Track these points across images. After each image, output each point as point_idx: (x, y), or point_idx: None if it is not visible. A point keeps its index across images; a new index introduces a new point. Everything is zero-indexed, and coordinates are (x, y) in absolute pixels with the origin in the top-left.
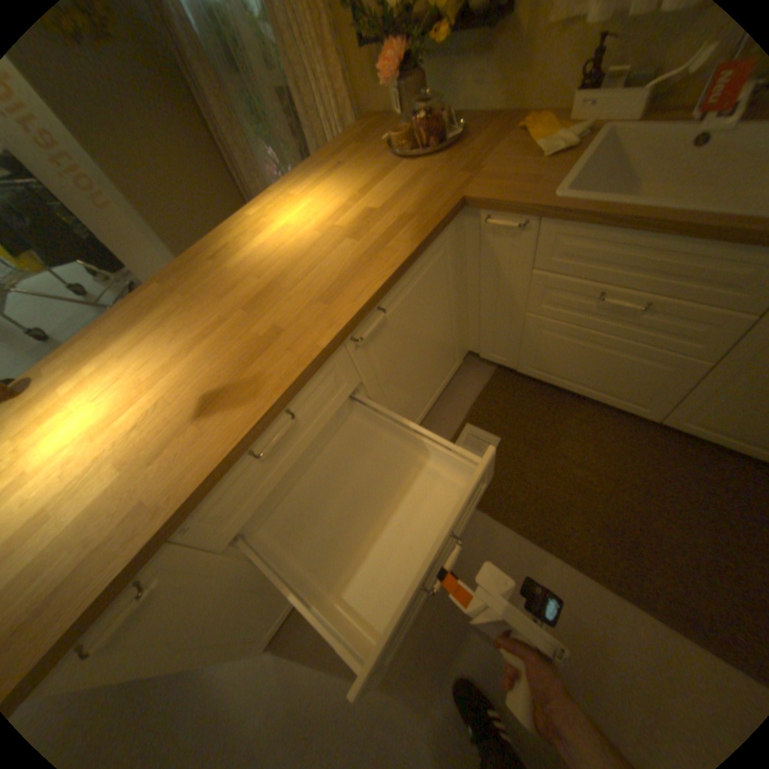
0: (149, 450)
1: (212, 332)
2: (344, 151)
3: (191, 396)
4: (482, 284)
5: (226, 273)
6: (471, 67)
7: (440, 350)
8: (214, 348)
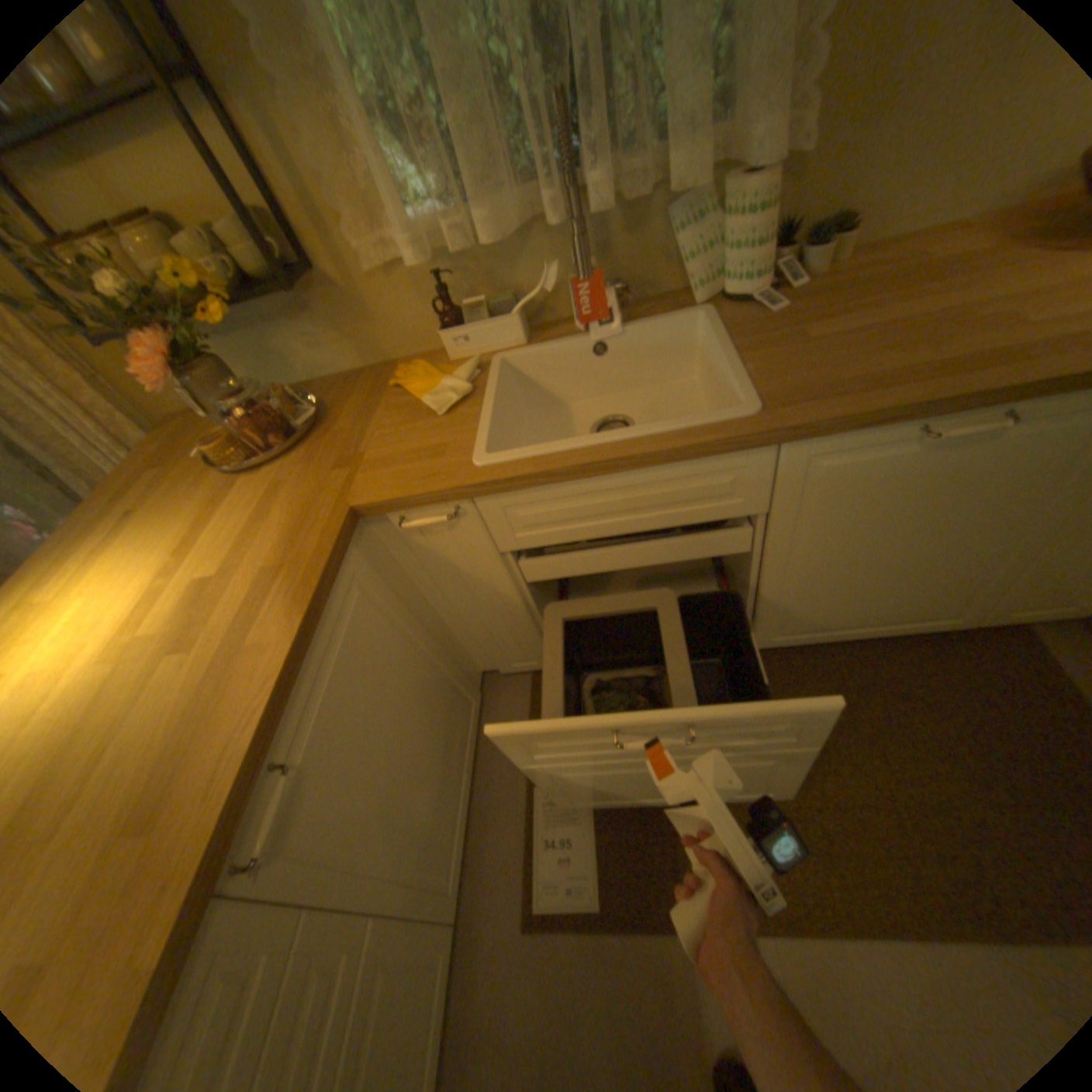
0: None
1: None
2: (135, 488)
3: None
4: (447, 593)
5: None
6: (293, 331)
7: (436, 713)
8: None
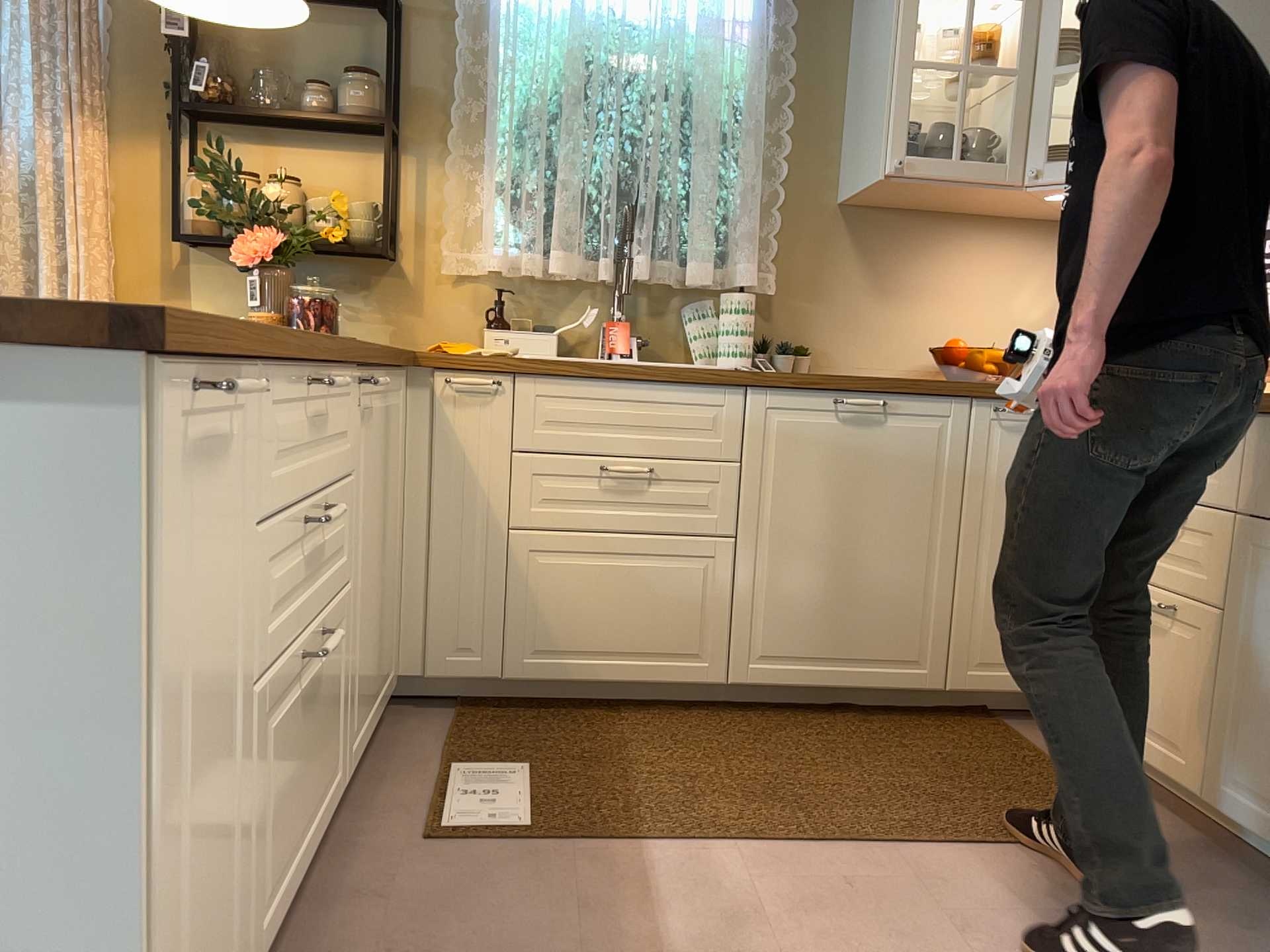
0: None
1: None
2: None
3: None
4: (435, 495)
5: None
6: (345, 302)
7: (386, 593)
8: None
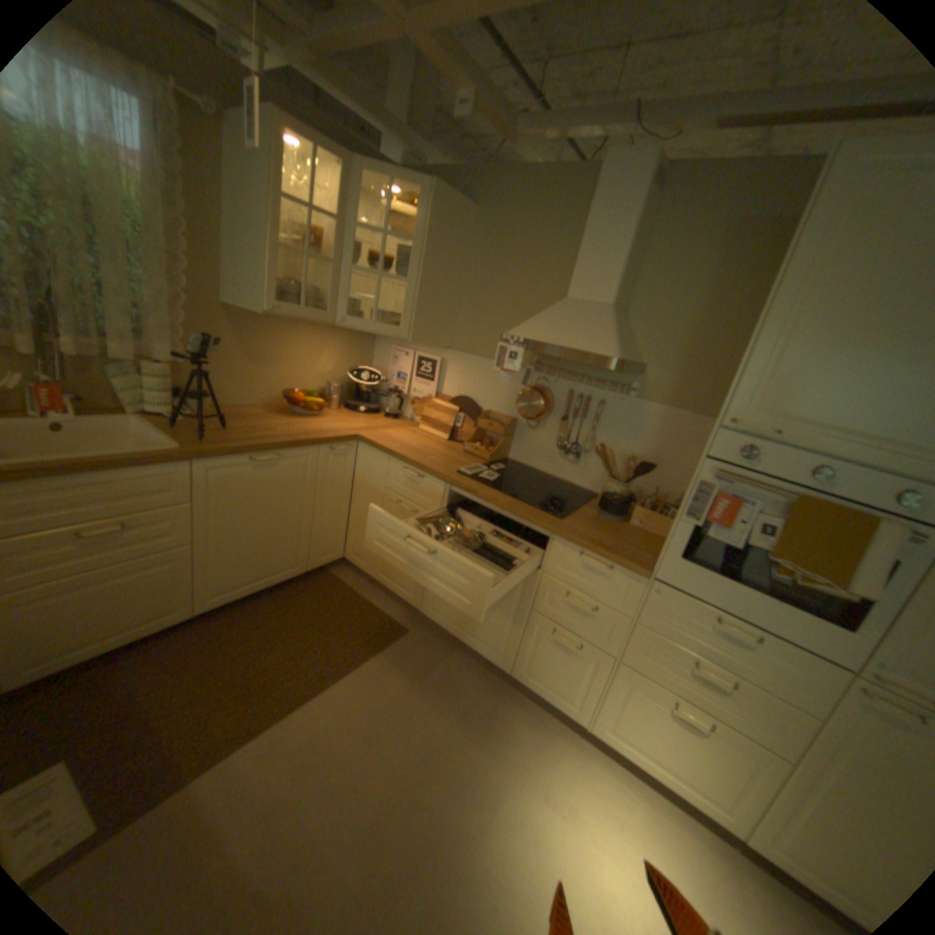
0: None
1: None
2: None
3: None
4: None
5: None
6: None
7: None
8: None
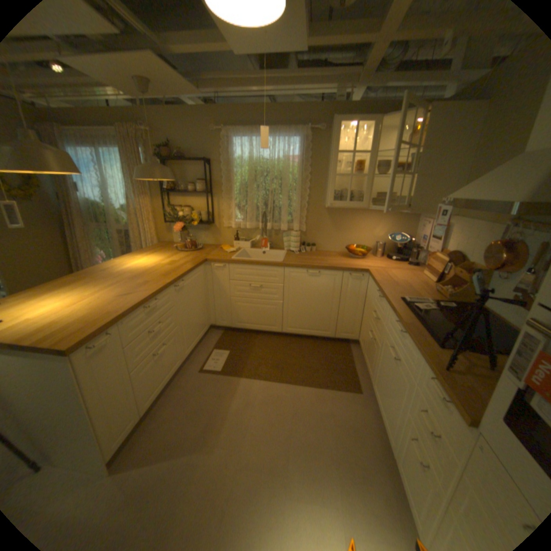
0: (104, 305)
1: (116, 284)
2: (156, 249)
3: (116, 295)
4: (214, 289)
5: (113, 273)
6: (203, 233)
7: (200, 314)
8: (120, 286)
